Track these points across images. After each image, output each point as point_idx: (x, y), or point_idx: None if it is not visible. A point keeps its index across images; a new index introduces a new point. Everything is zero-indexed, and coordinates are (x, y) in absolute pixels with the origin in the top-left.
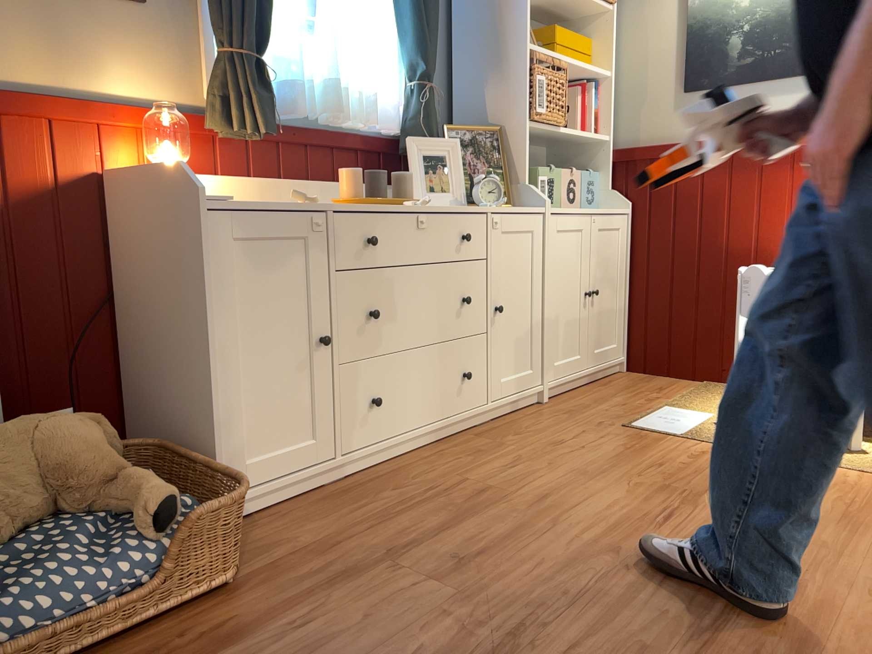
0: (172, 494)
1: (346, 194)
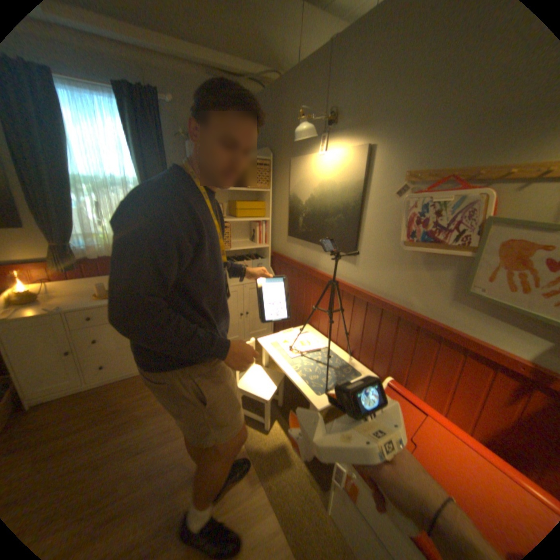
0: None
1: (97, 295)
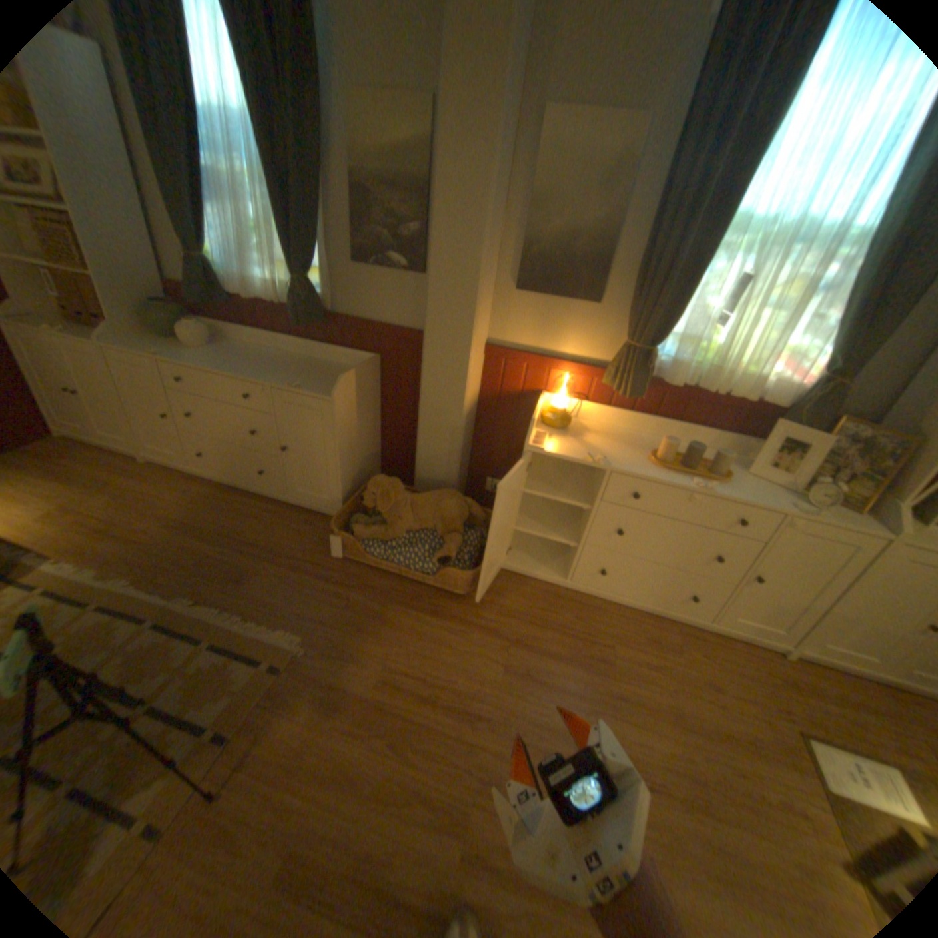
0: (452, 556)
1: (659, 454)
